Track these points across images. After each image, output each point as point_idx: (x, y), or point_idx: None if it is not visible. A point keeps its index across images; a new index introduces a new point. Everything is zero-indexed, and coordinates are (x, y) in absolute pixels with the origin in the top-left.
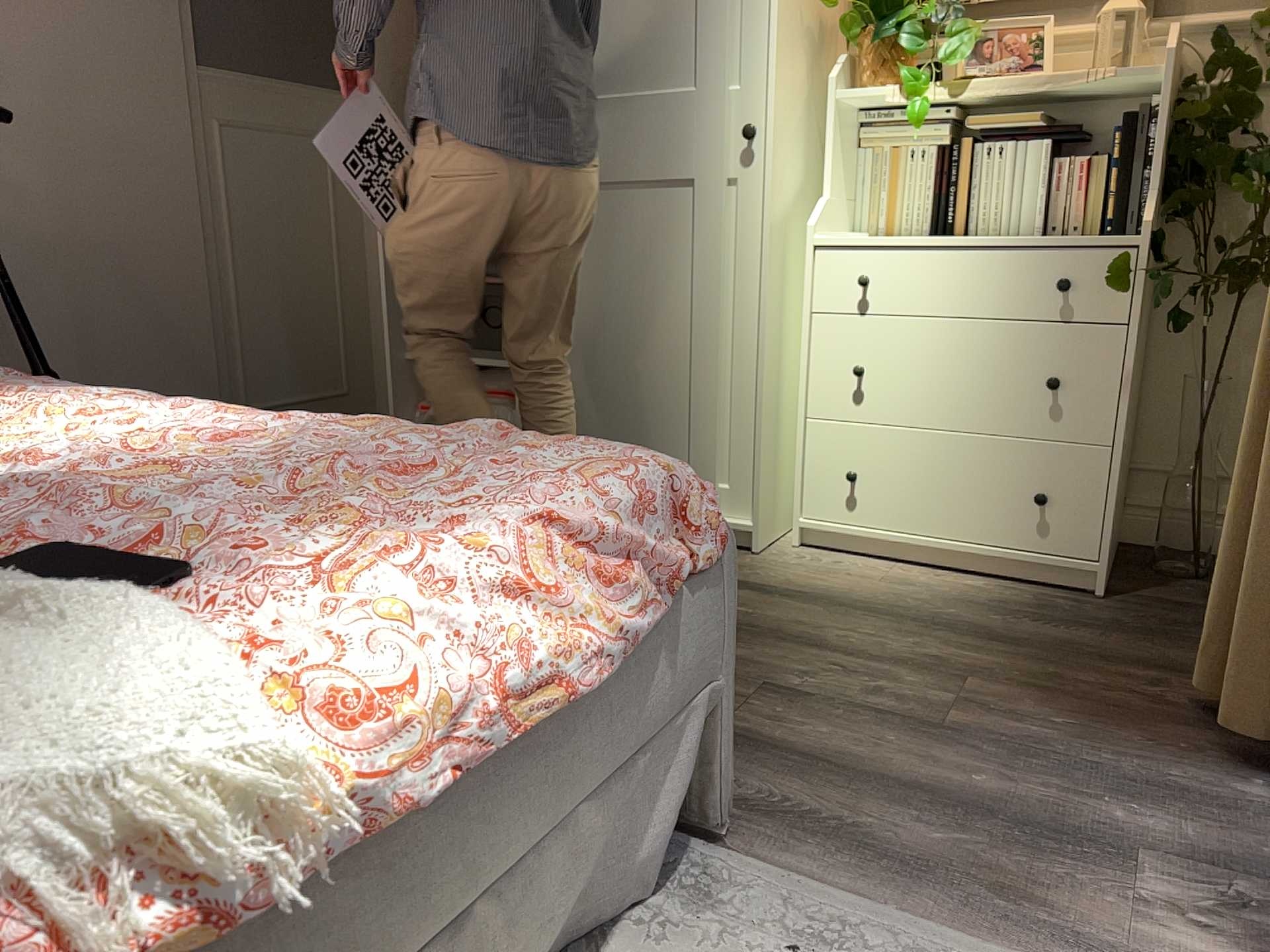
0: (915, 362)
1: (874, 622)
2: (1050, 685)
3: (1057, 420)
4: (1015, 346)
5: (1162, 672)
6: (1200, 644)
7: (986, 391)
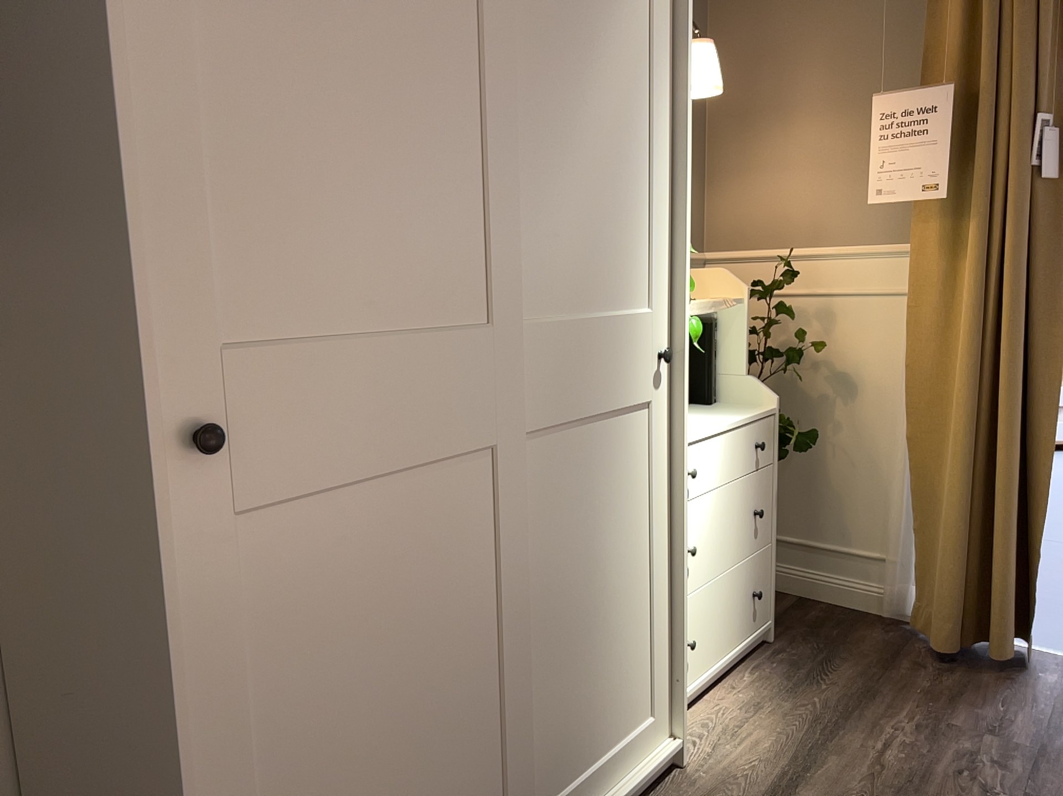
0: (710, 529)
1: (848, 737)
2: (933, 696)
3: (758, 537)
4: (744, 494)
5: (893, 658)
6: (842, 636)
7: (736, 532)
